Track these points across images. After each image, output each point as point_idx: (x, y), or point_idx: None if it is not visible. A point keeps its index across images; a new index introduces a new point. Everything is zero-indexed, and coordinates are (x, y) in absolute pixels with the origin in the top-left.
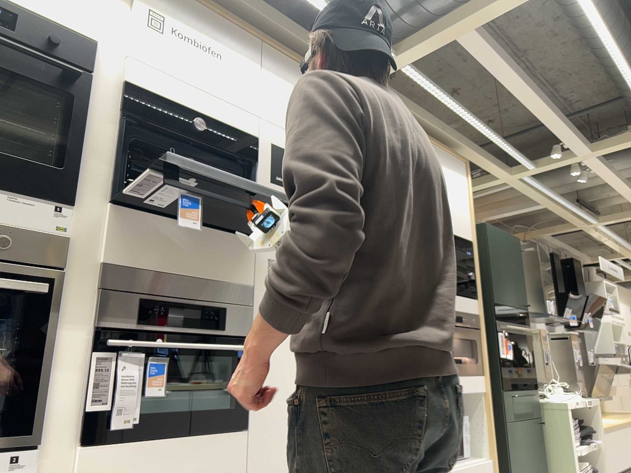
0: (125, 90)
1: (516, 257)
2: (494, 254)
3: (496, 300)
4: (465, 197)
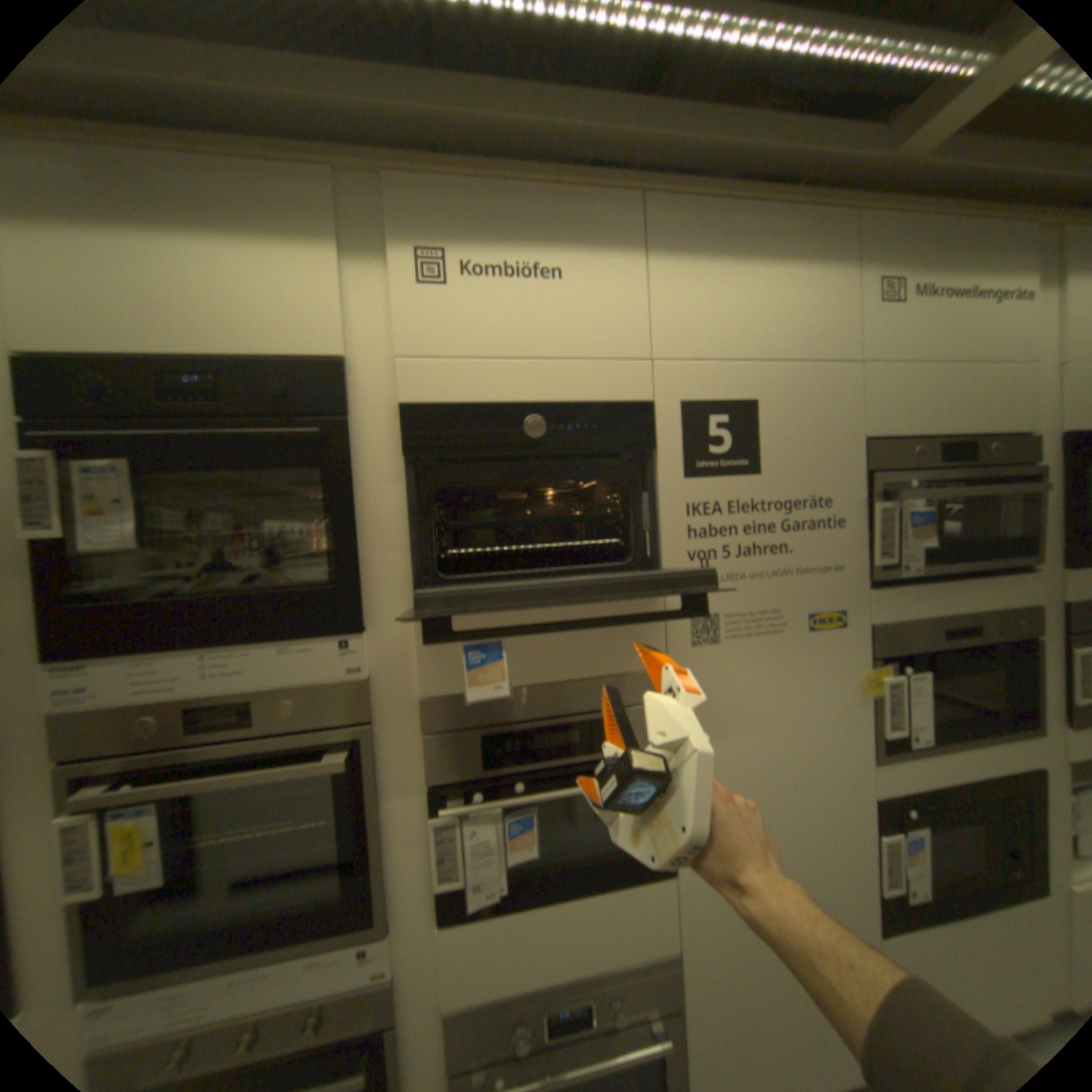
0: (402, 421)
1: None
2: None
3: None
4: None
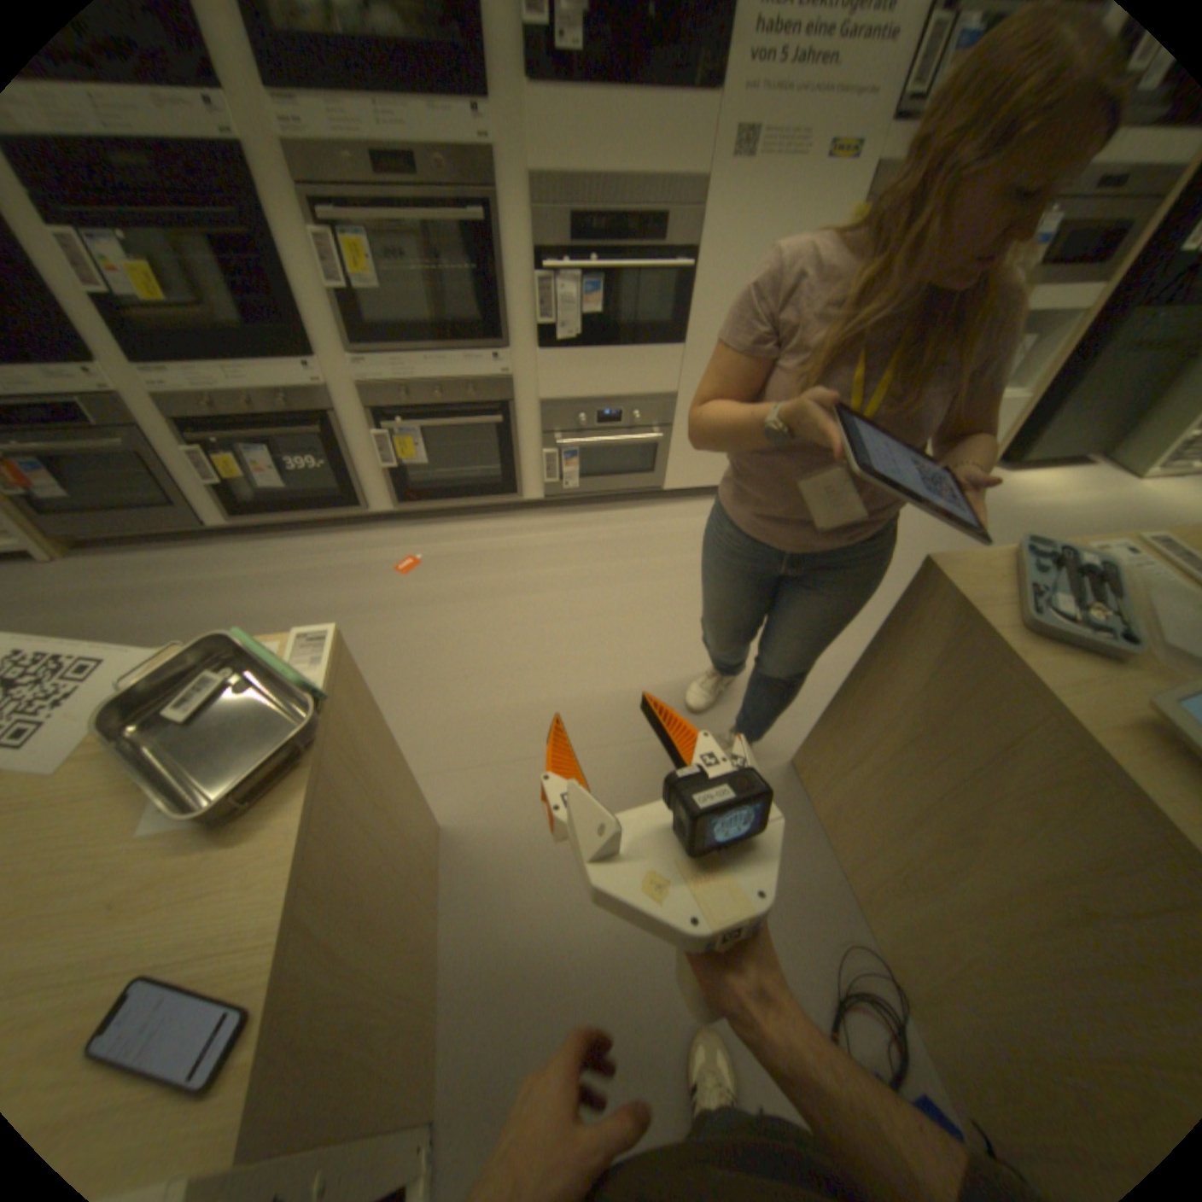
0: None
1: None
2: None
3: None
4: None
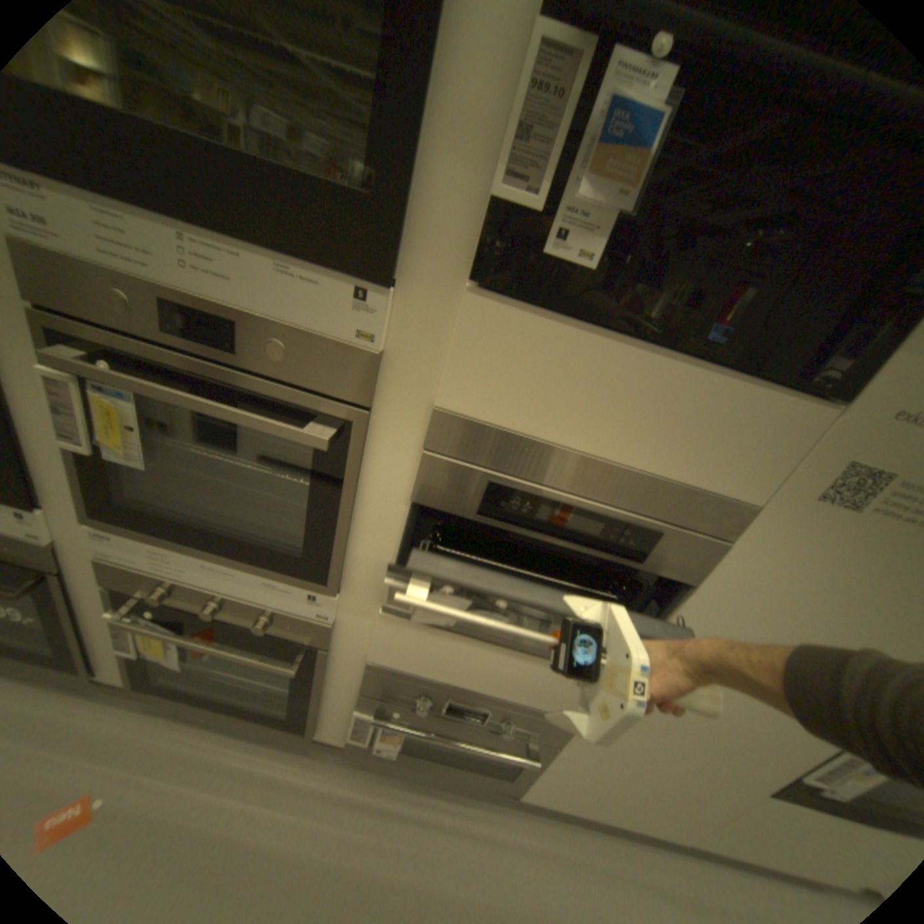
0: None
1: None
2: None
3: None
4: None
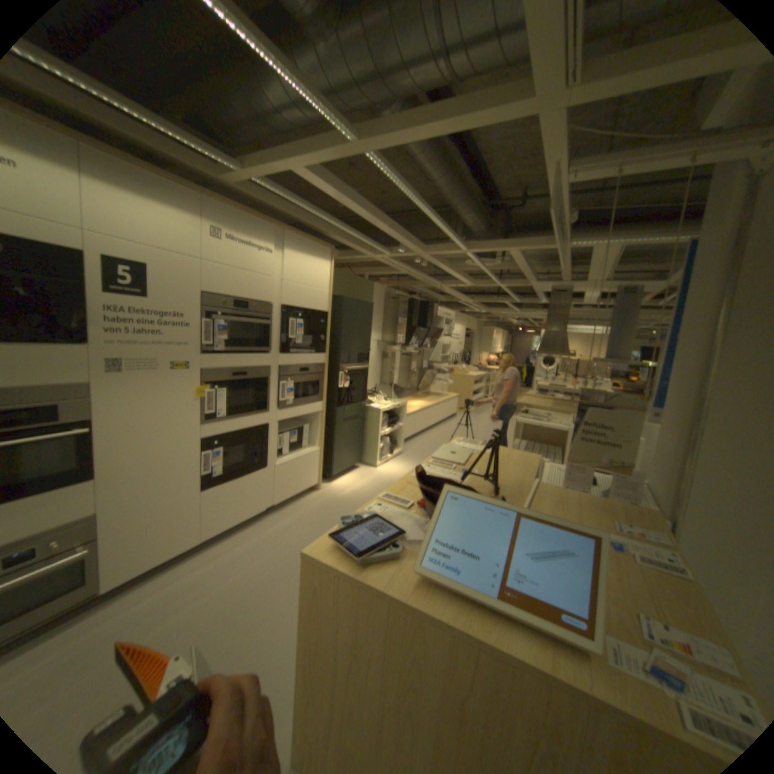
0: None
1: (368, 318)
2: (347, 319)
3: (342, 351)
4: (327, 279)
